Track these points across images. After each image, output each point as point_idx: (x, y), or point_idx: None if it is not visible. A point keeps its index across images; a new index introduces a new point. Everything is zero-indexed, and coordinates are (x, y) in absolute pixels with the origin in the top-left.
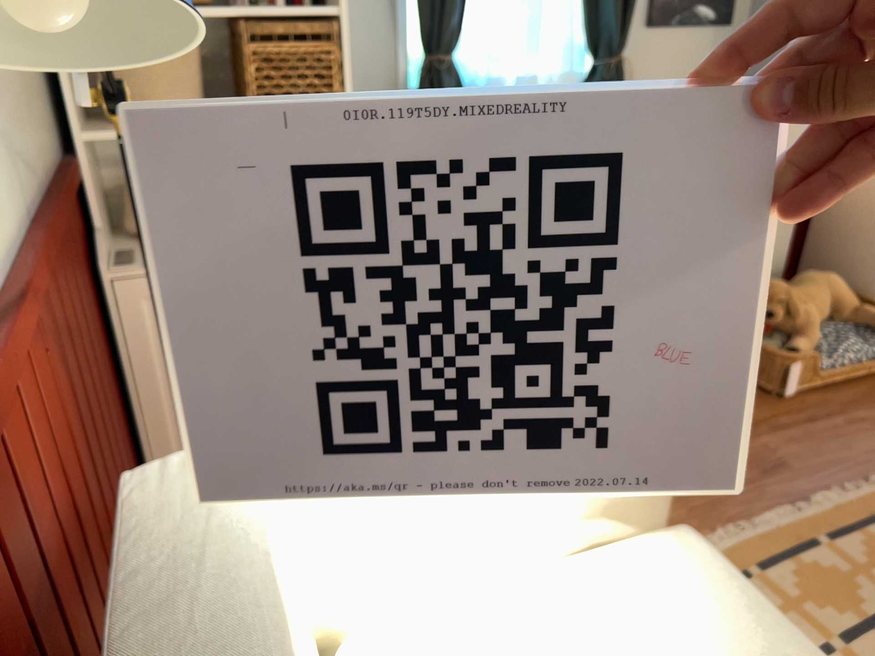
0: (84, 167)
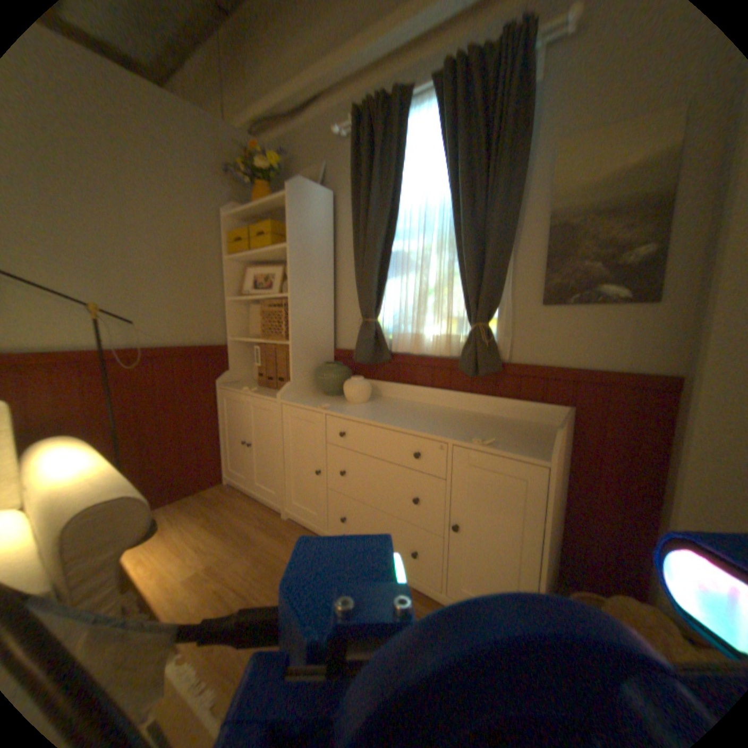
0: (230, 349)
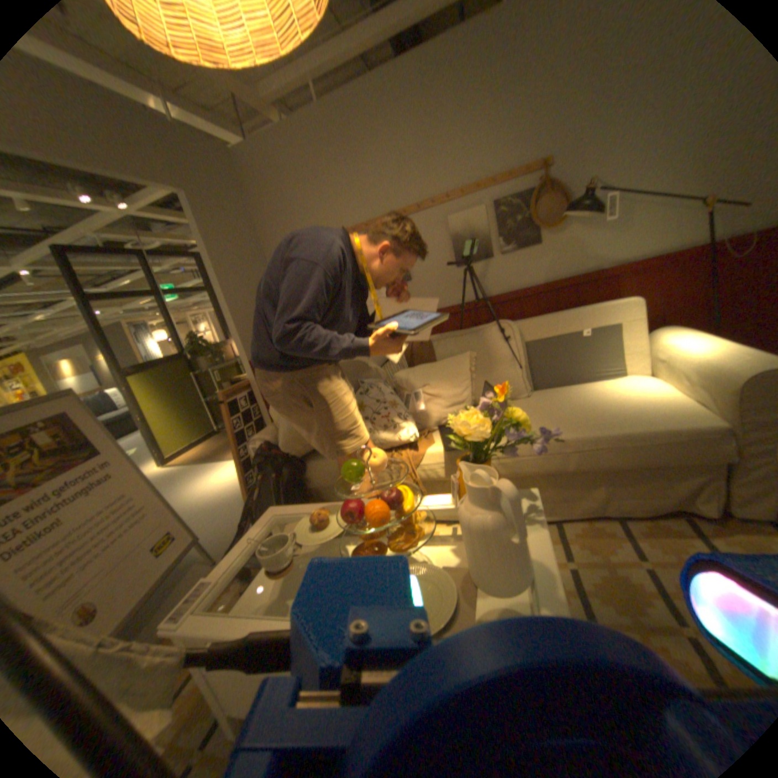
0: None
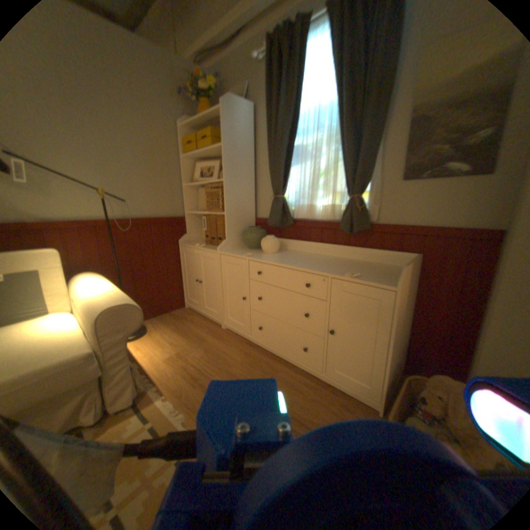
0: (186, 218)
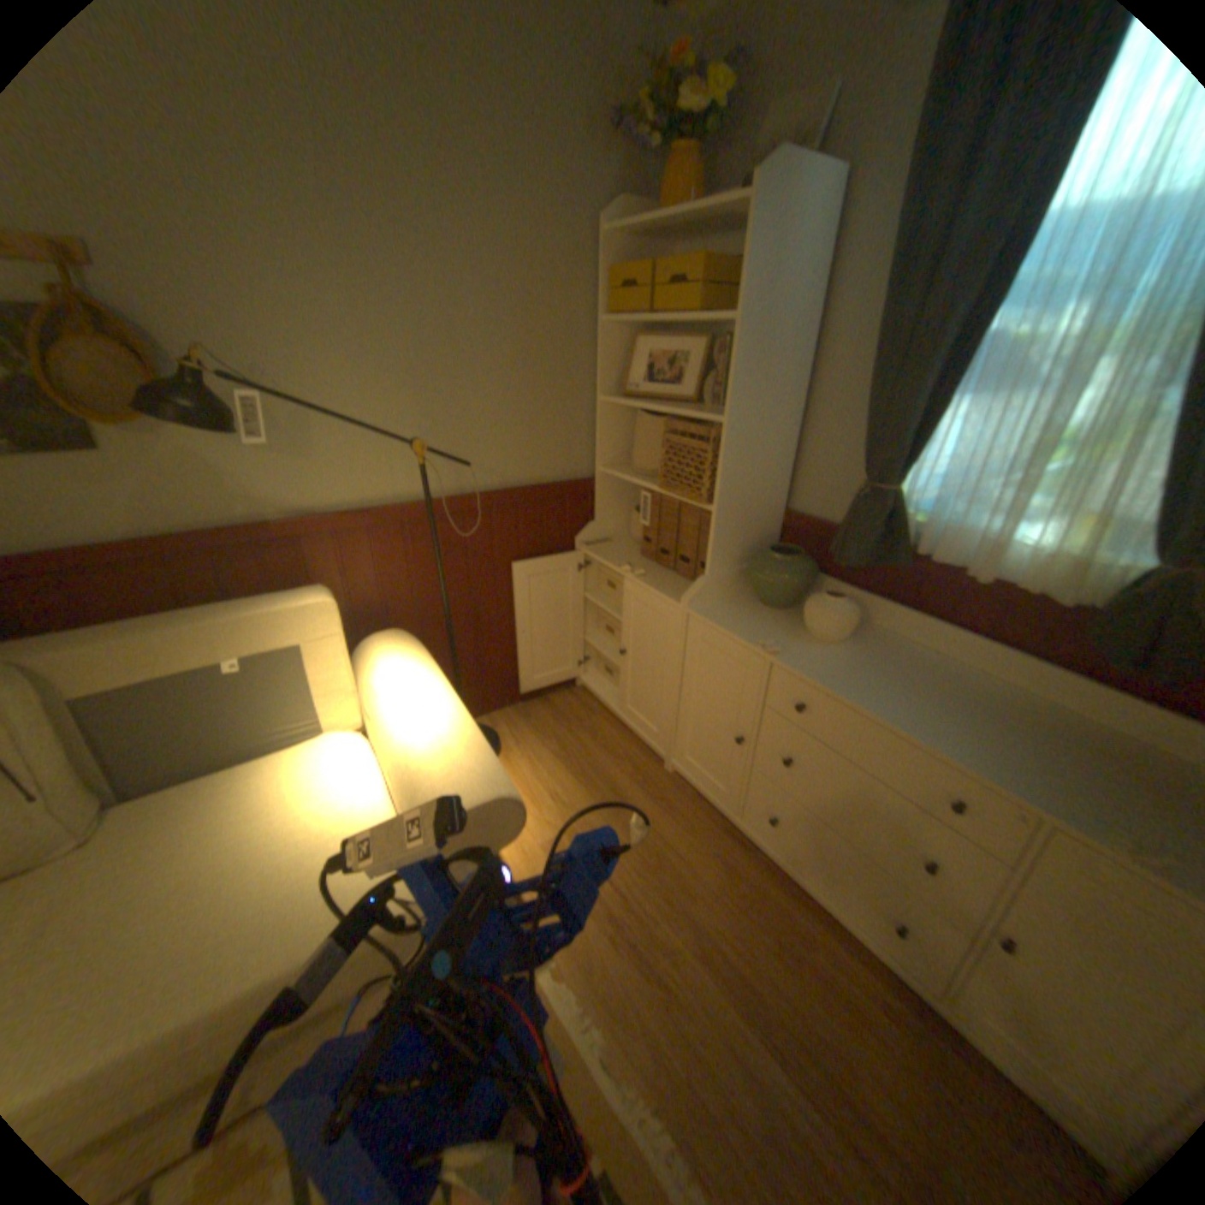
0: (598, 485)
